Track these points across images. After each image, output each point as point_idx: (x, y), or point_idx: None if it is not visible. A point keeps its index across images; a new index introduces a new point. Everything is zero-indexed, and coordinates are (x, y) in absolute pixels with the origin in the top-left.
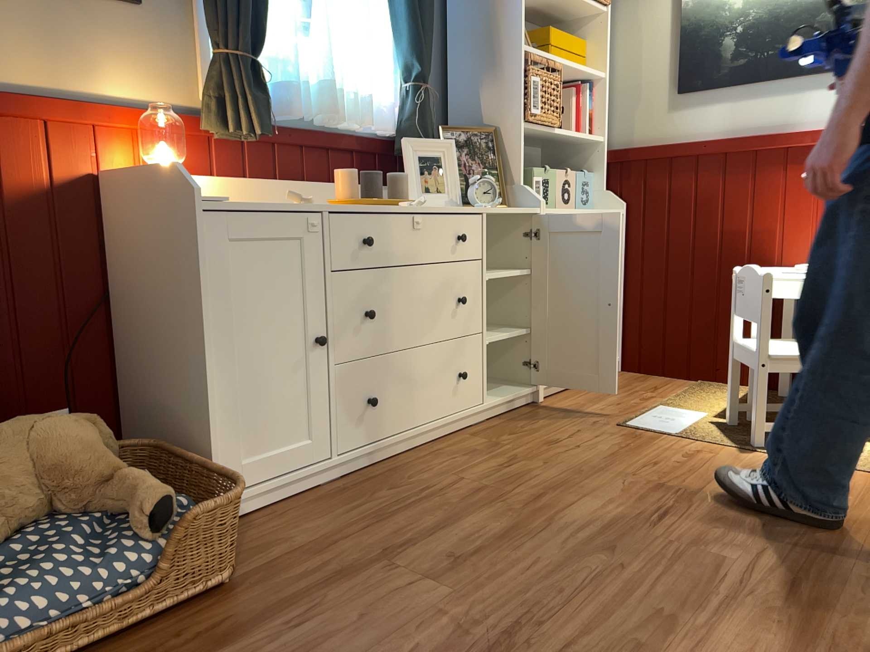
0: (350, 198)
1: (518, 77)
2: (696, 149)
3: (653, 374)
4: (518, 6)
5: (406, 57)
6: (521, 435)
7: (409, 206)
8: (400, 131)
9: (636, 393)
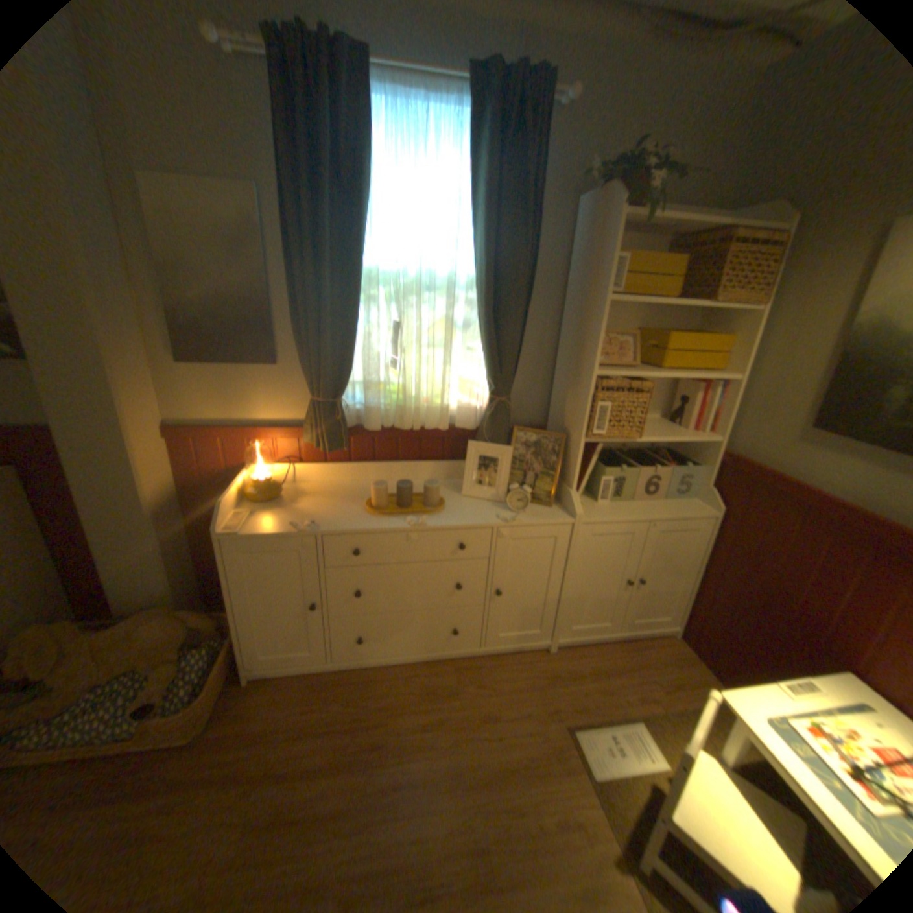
0: (373, 508)
1: (587, 400)
2: (811, 498)
3: (704, 665)
4: (598, 334)
5: (487, 375)
6: (484, 693)
7: (409, 524)
8: (480, 427)
9: (649, 686)
